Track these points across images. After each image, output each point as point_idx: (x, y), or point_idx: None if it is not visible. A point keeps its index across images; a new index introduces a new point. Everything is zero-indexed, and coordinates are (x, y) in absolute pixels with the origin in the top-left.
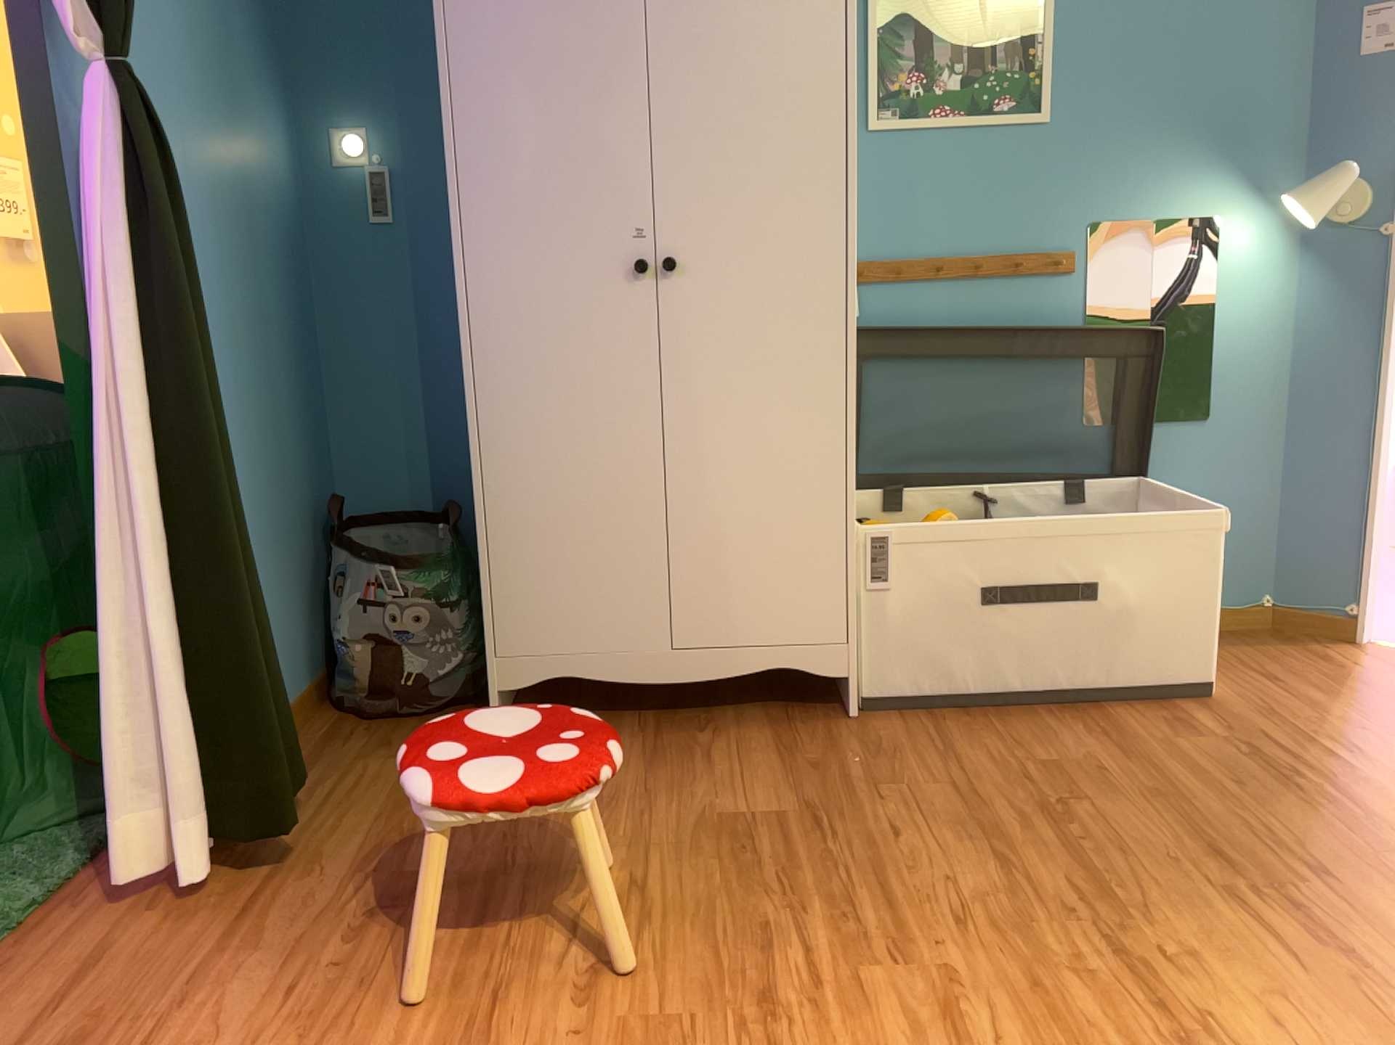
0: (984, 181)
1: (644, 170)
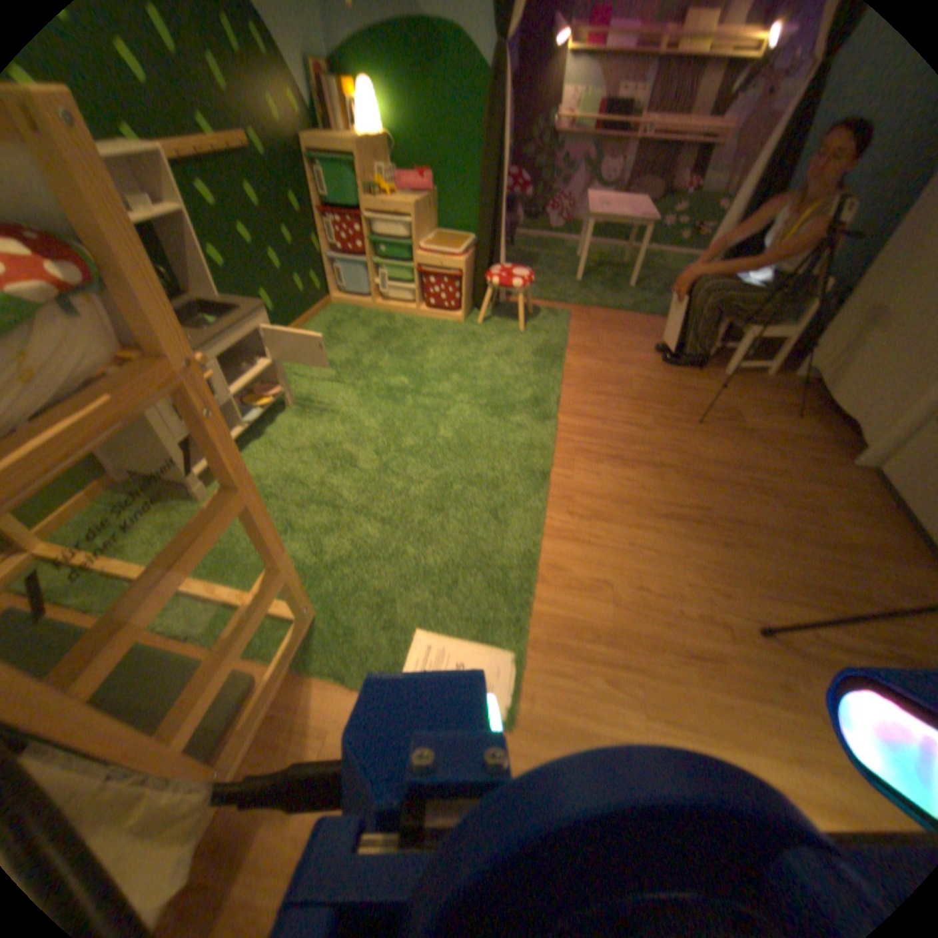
0: None
1: None
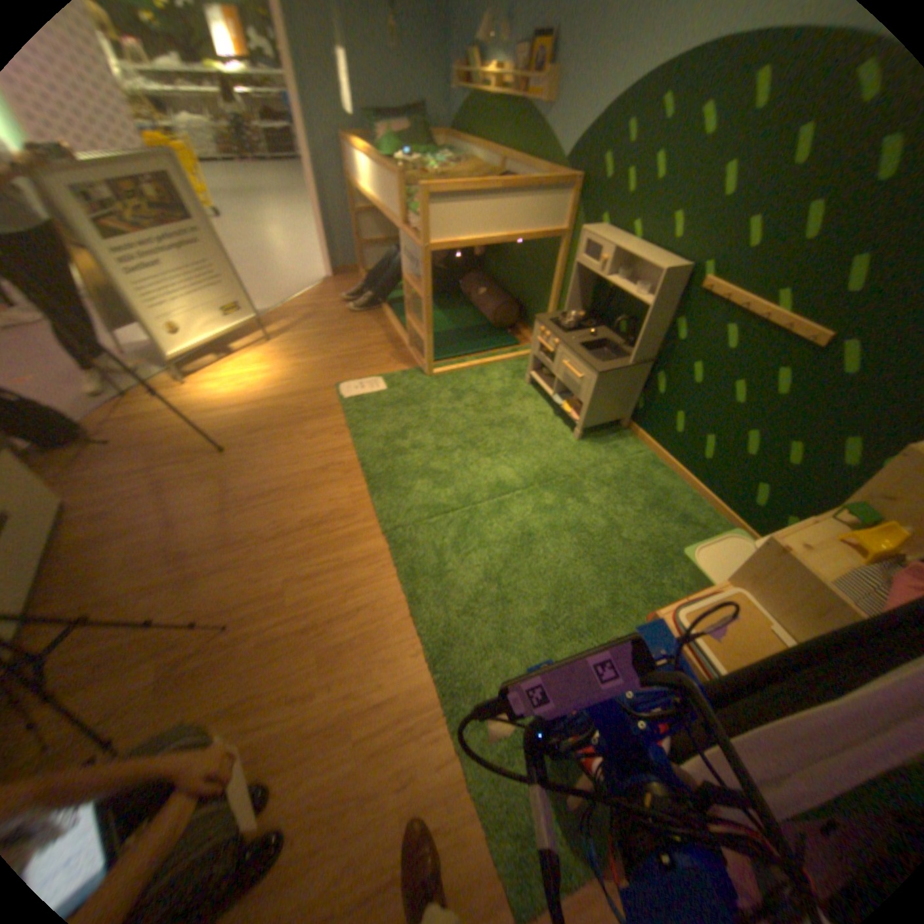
0: None
1: None
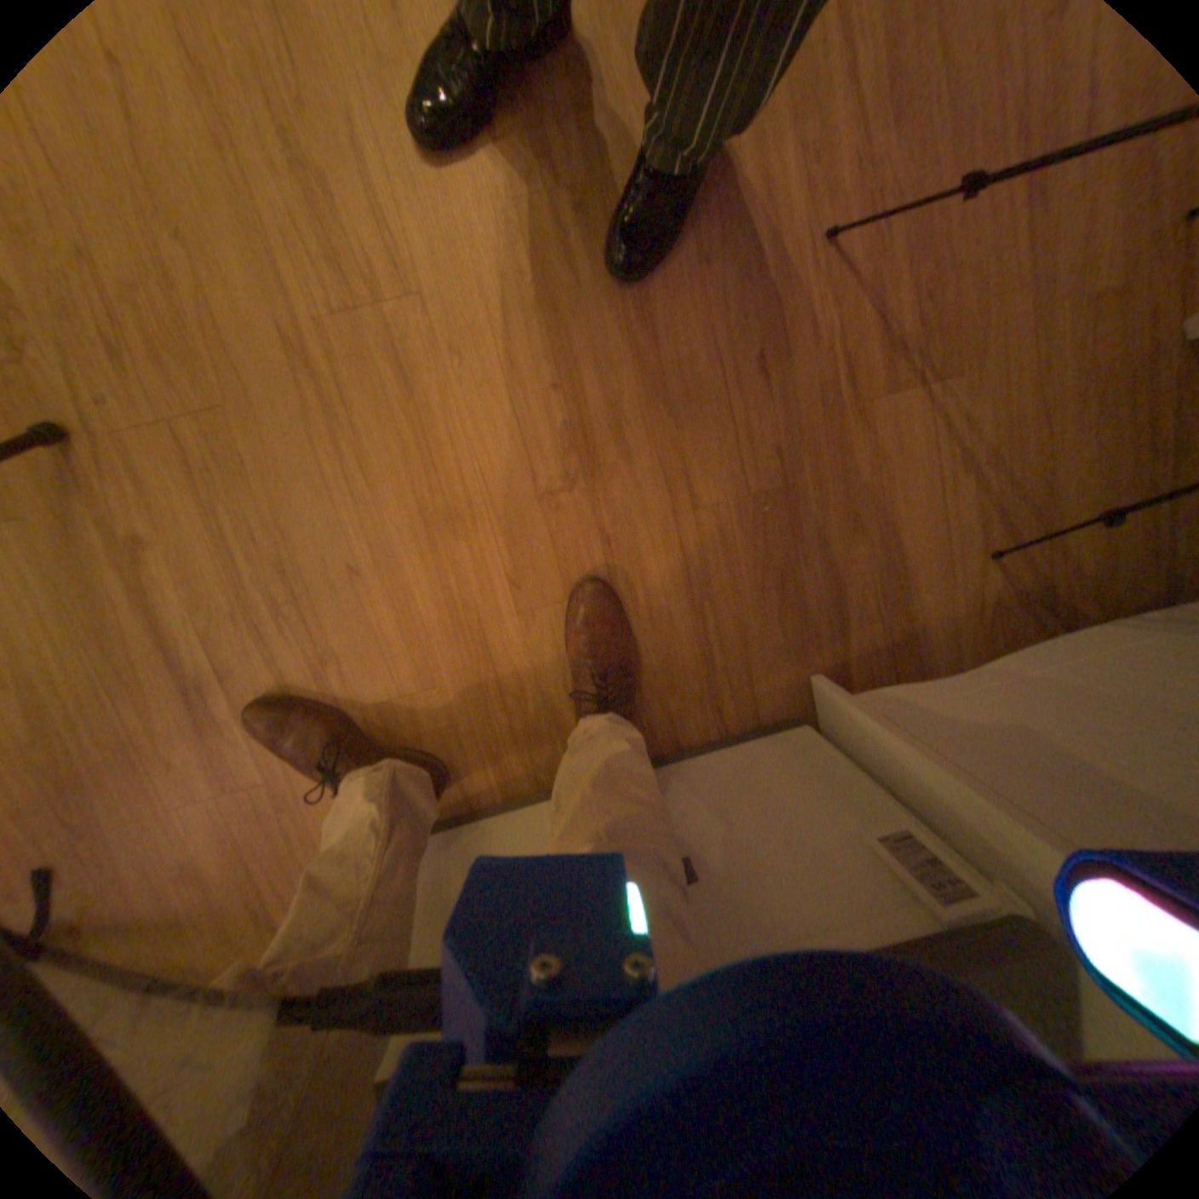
0: None
1: None
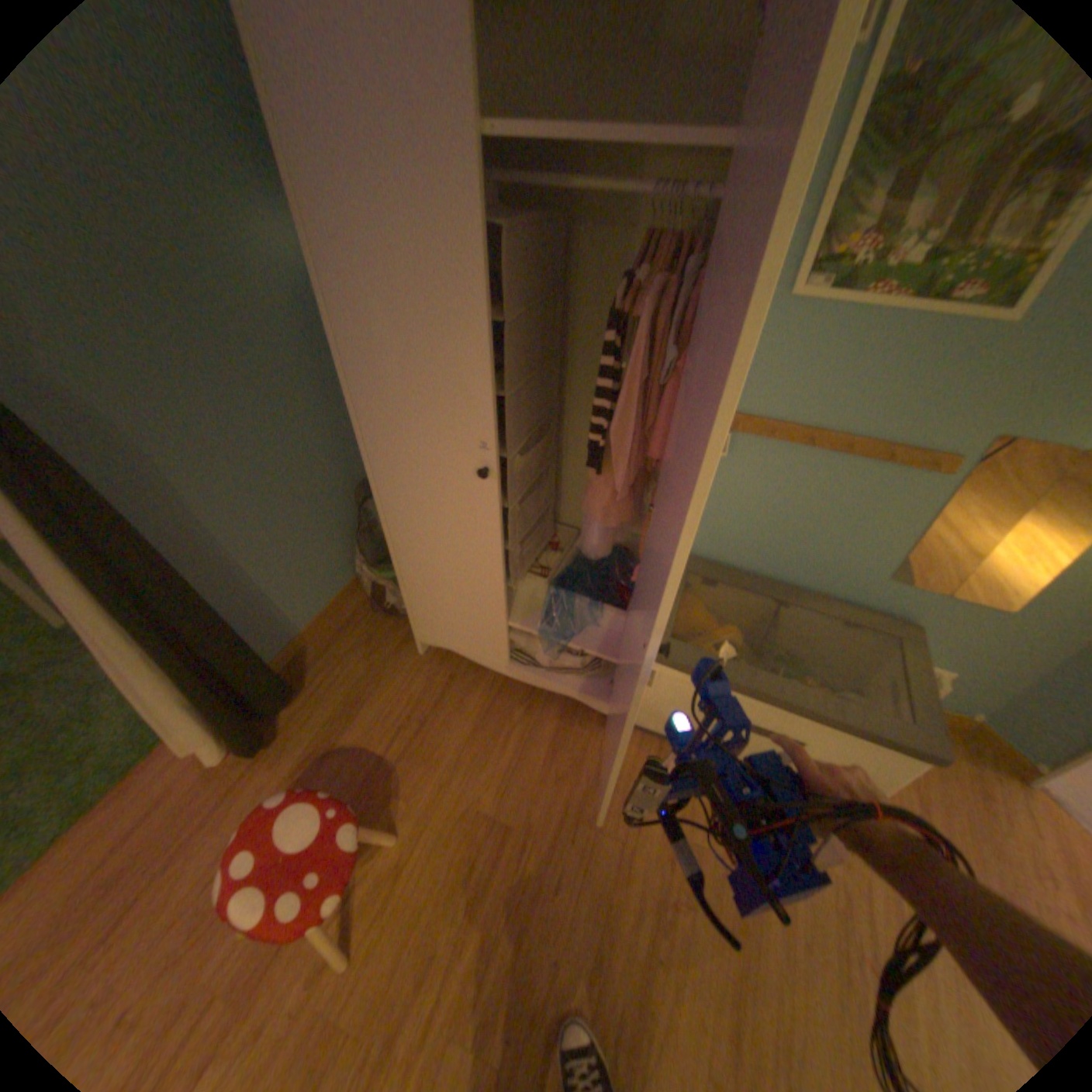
0: (904, 366)
1: (491, 394)
